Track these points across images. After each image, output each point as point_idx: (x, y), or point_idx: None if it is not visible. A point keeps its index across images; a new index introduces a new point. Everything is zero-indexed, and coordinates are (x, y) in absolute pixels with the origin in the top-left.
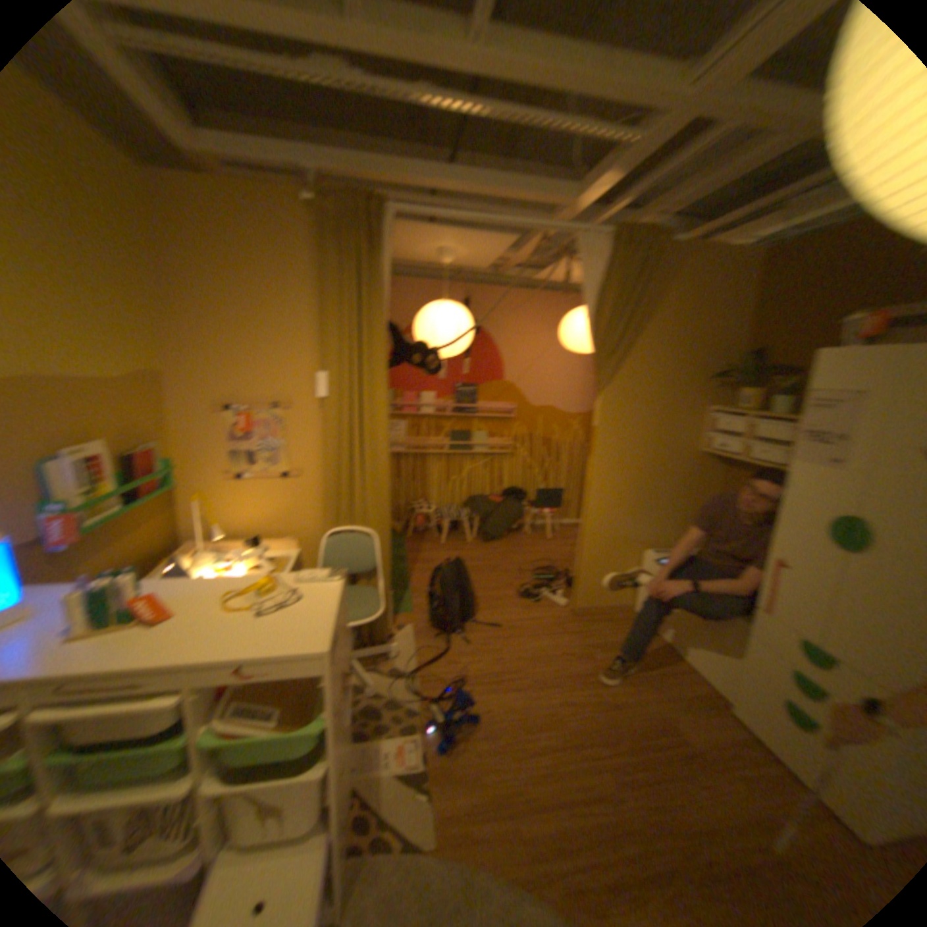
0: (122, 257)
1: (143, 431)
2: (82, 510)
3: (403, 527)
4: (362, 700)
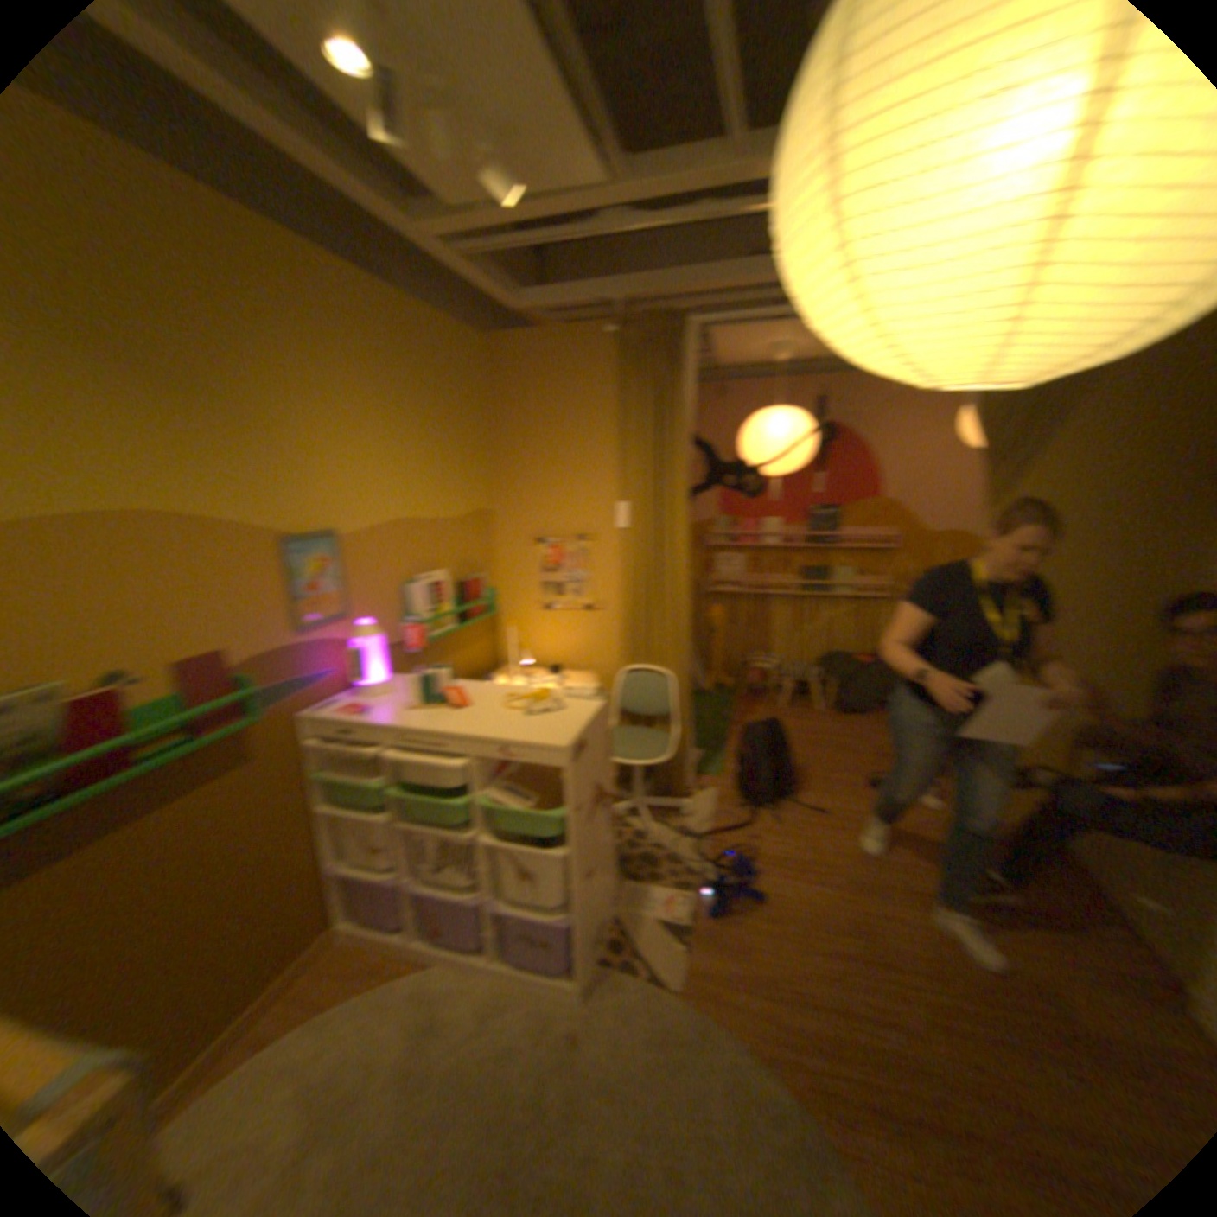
0: (467, 418)
1: (477, 563)
2: (430, 624)
3: (737, 684)
4: (643, 846)
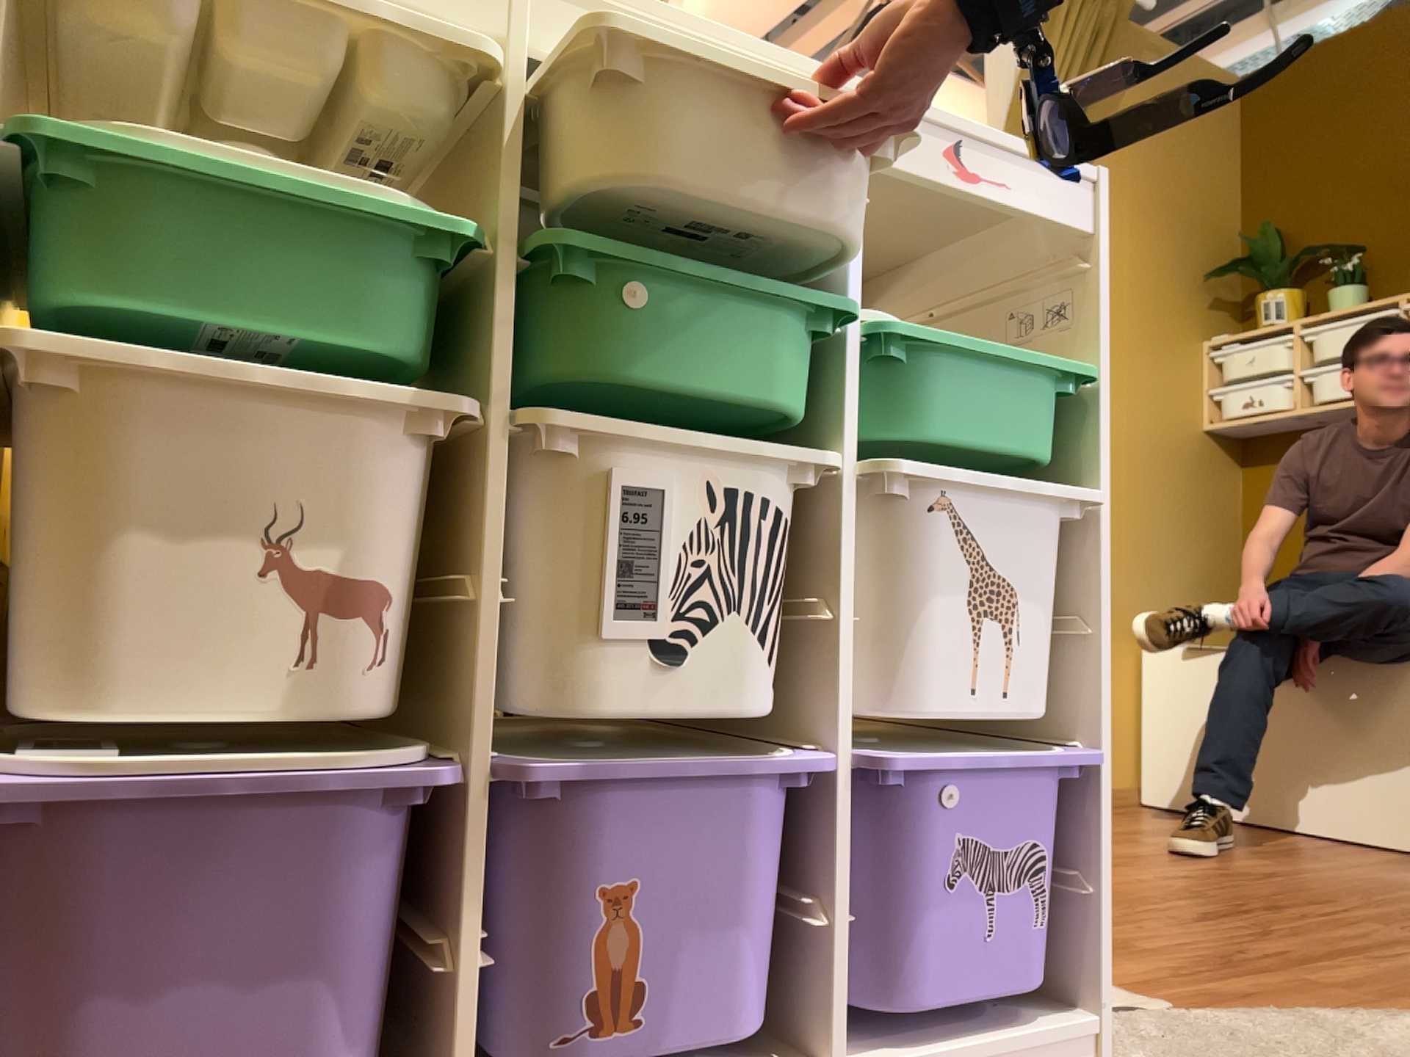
0: None
1: None
2: None
3: None
4: None
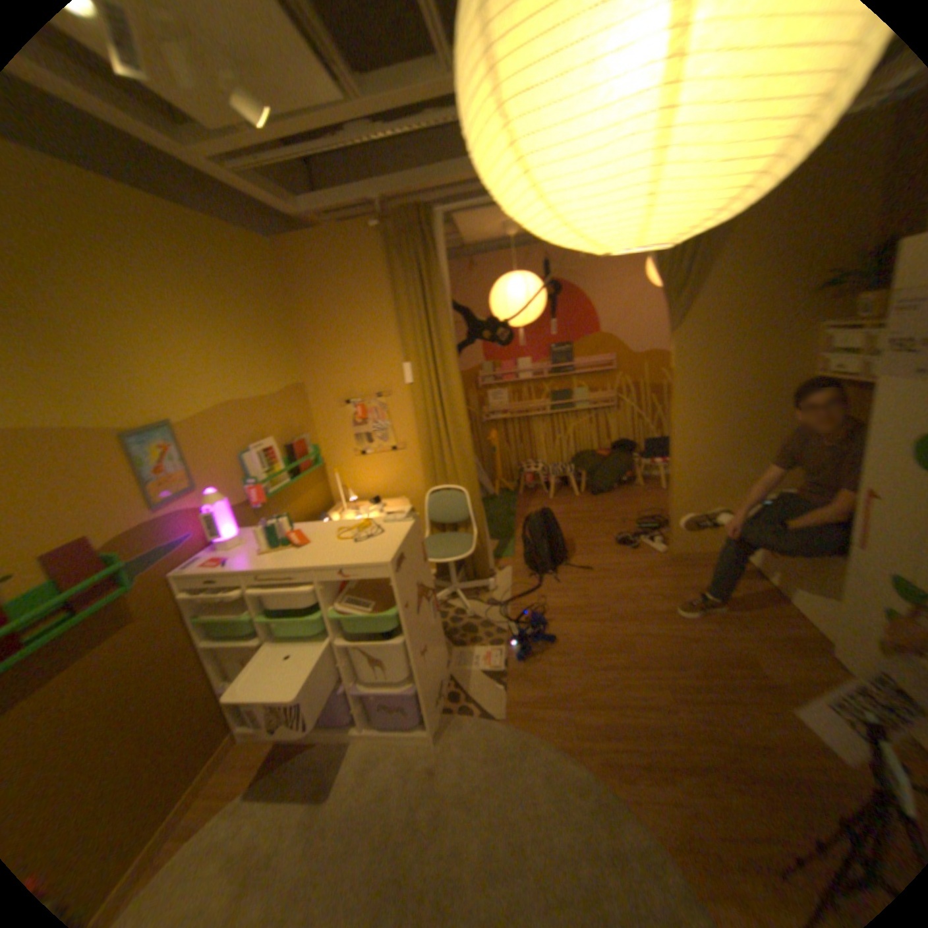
0: (265, 310)
1: (296, 428)
2: (264, 483)
3: (515, 486)
4: (462, 619)
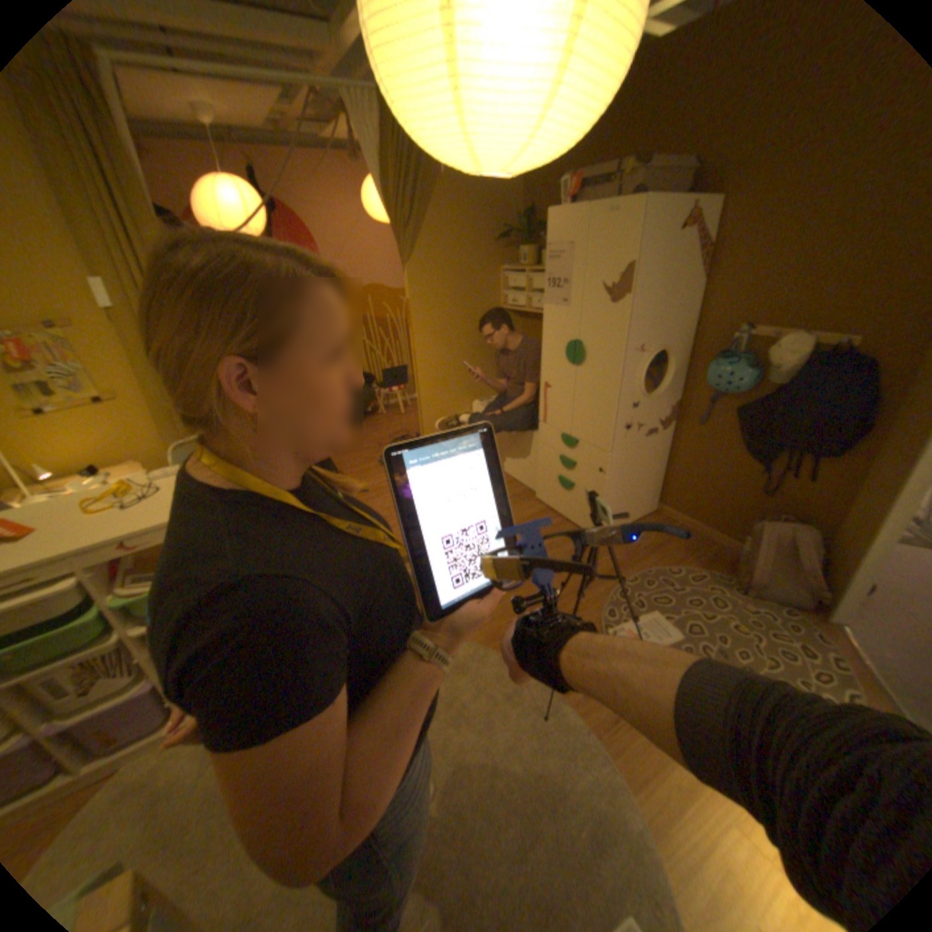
0: None
1: None
2: None
3: None
4: None
